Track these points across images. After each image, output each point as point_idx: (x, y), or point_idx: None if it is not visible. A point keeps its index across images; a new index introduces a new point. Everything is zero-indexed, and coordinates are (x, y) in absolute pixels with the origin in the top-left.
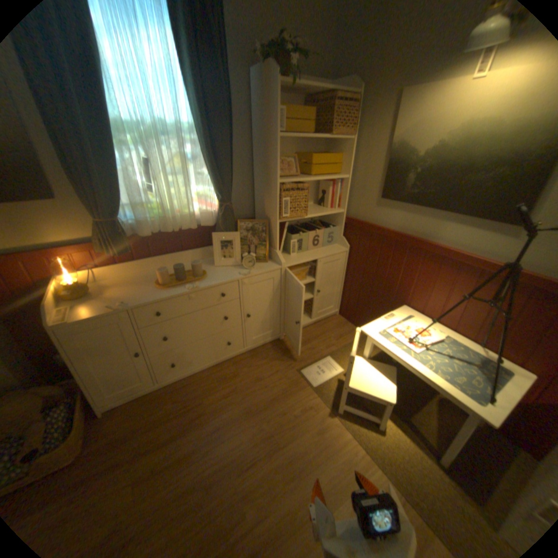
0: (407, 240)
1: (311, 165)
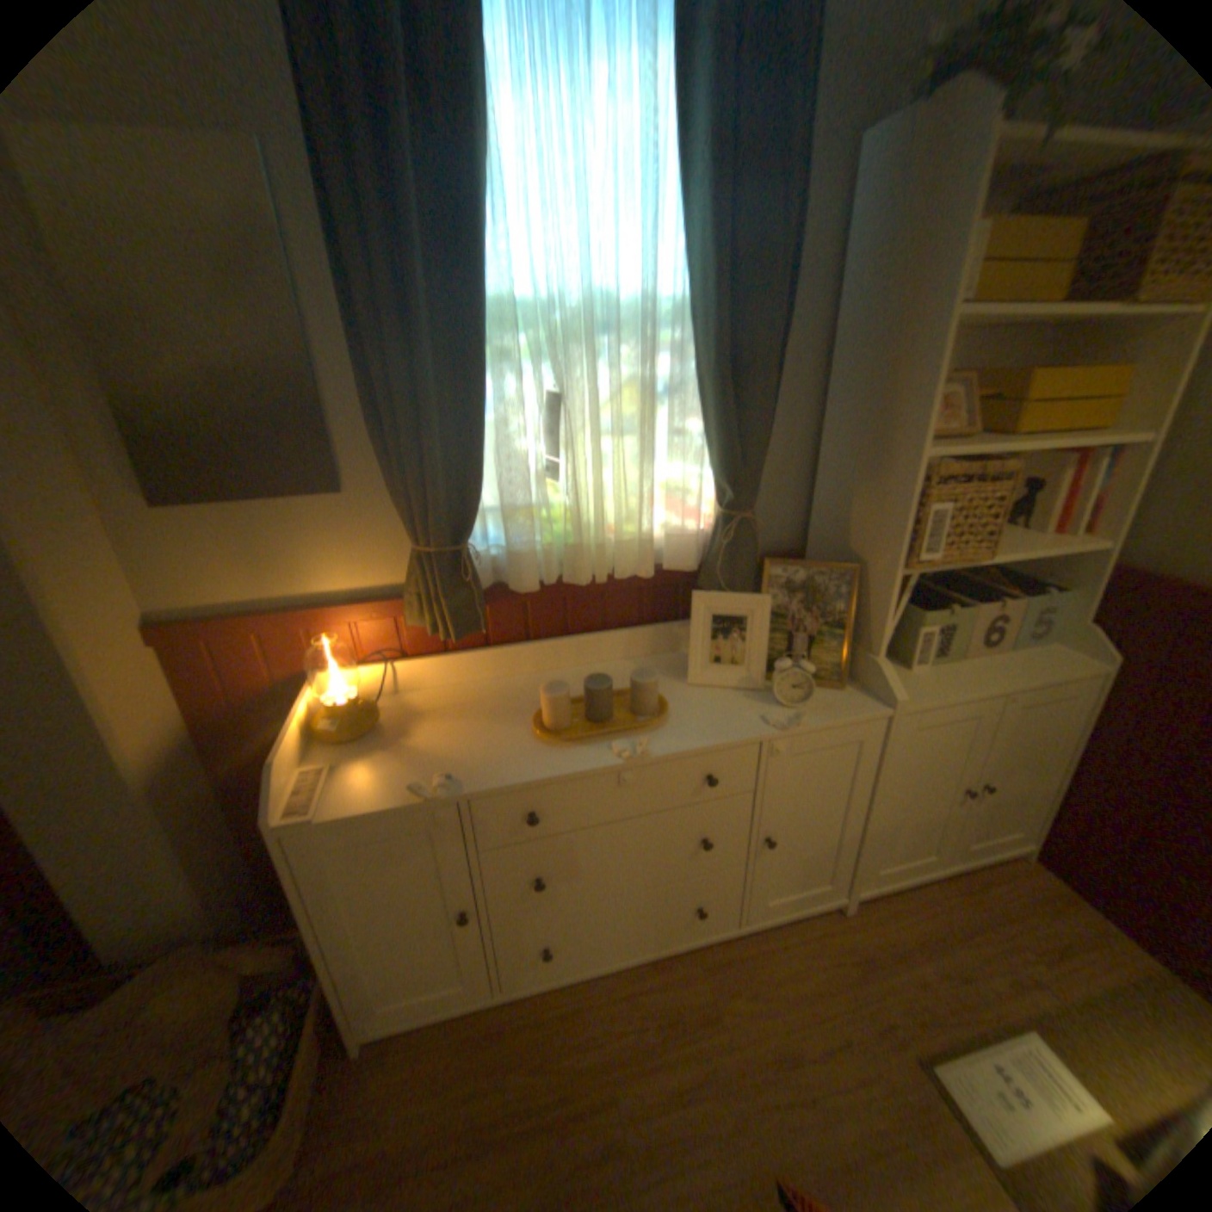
0: None
1: (1022, 403)
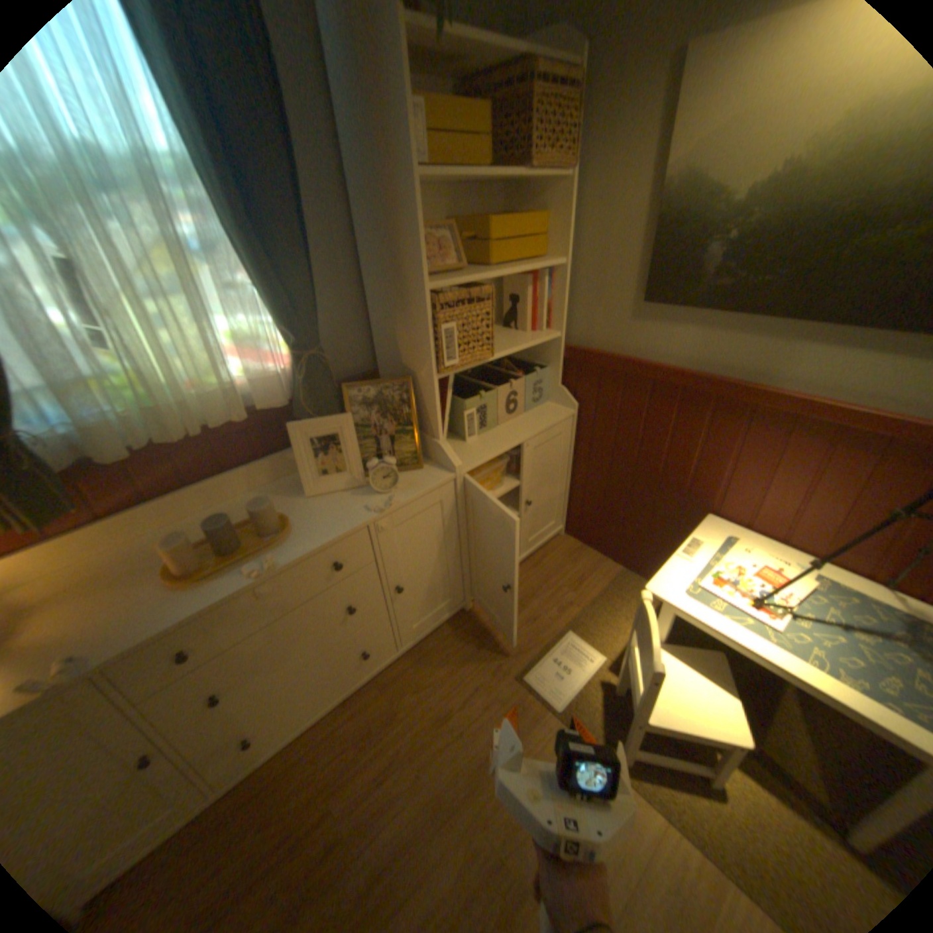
0: (710, 386)
1: (488, 243)
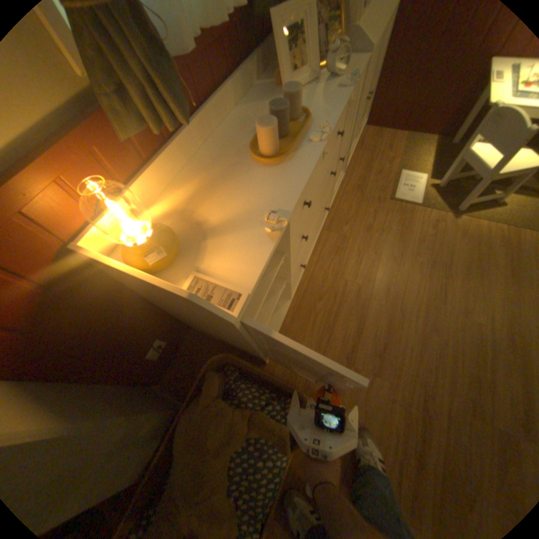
0: None
1: None
